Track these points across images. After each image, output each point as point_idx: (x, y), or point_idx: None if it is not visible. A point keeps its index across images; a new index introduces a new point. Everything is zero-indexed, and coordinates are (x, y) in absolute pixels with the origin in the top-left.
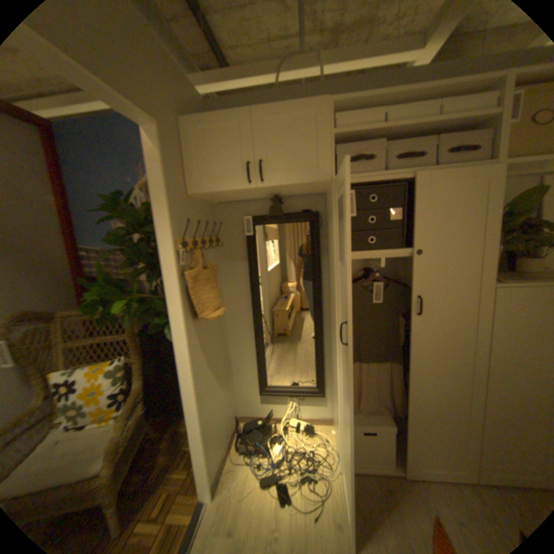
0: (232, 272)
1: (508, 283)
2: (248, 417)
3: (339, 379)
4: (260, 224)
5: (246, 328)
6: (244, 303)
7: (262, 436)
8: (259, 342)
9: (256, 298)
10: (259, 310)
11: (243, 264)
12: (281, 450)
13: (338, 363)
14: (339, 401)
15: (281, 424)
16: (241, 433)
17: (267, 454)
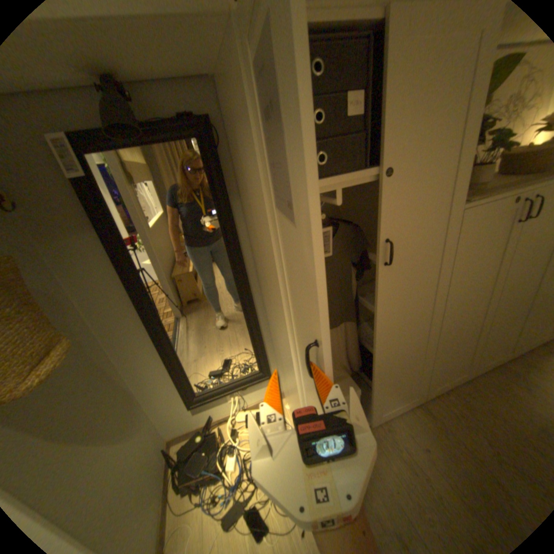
0: (71, 254)
1: (474, 201)
2: (179, 435)
3: (297, 373)
4: (96, 149)
5: (137, 335)
6: (118, 301)
7: (207, 453)
8: (165, 349)
9: (137, 289)
10: (150, 306)
11: (89, 236)
12: (236, 463)
13: (294, 355)
14: (301, 395)
15: (225, 422)
16: (176, 462)
17: (219, 474)
